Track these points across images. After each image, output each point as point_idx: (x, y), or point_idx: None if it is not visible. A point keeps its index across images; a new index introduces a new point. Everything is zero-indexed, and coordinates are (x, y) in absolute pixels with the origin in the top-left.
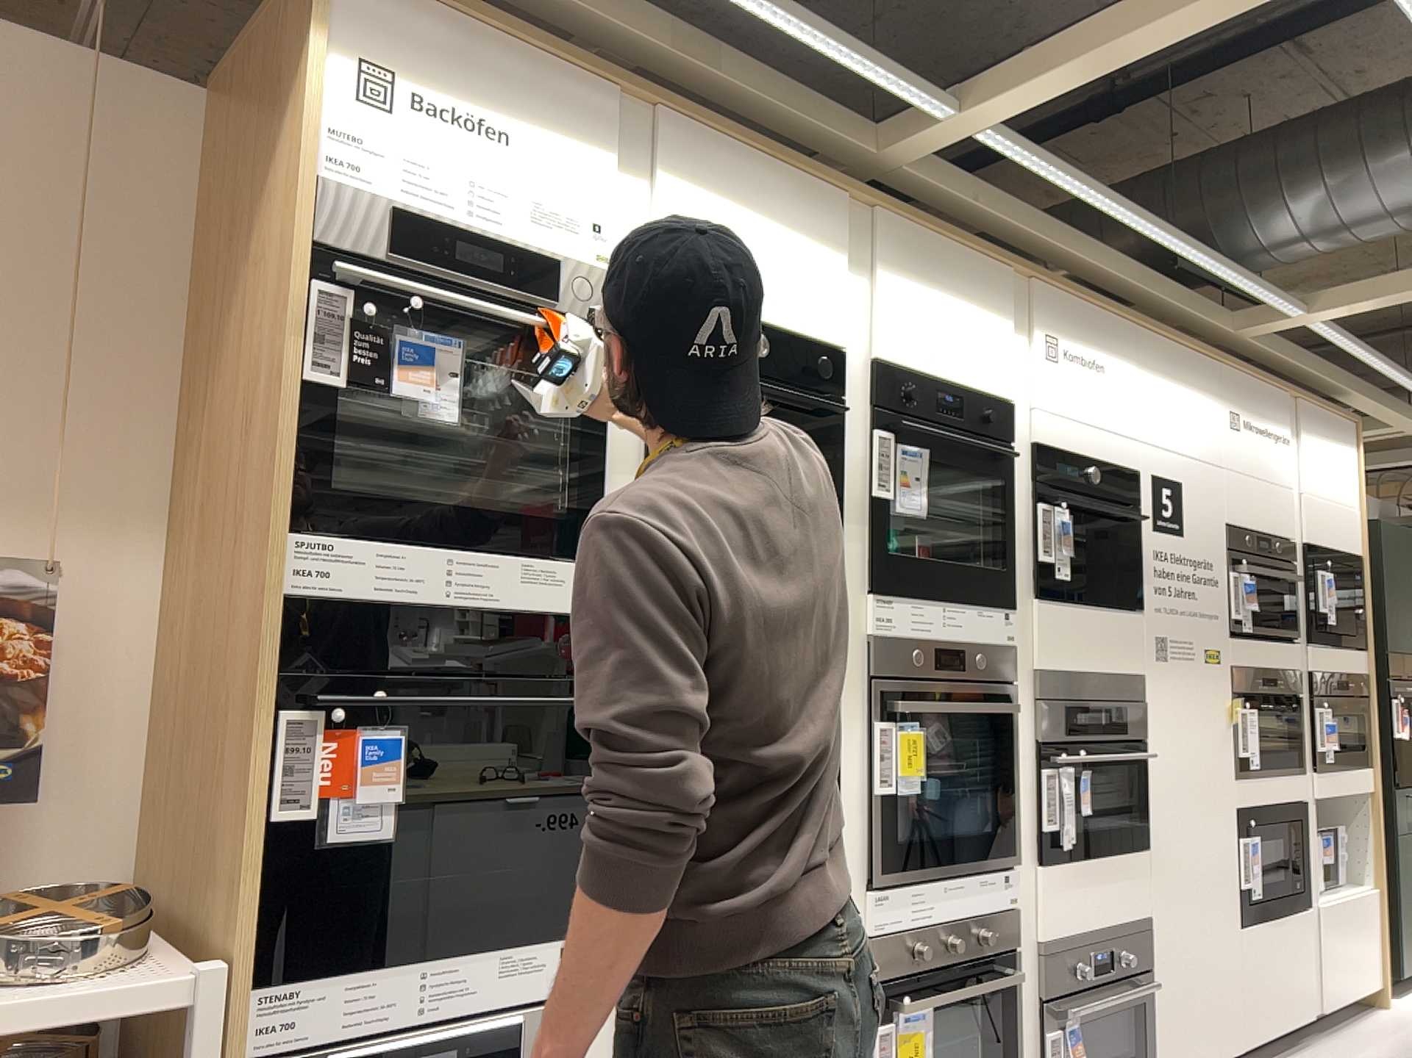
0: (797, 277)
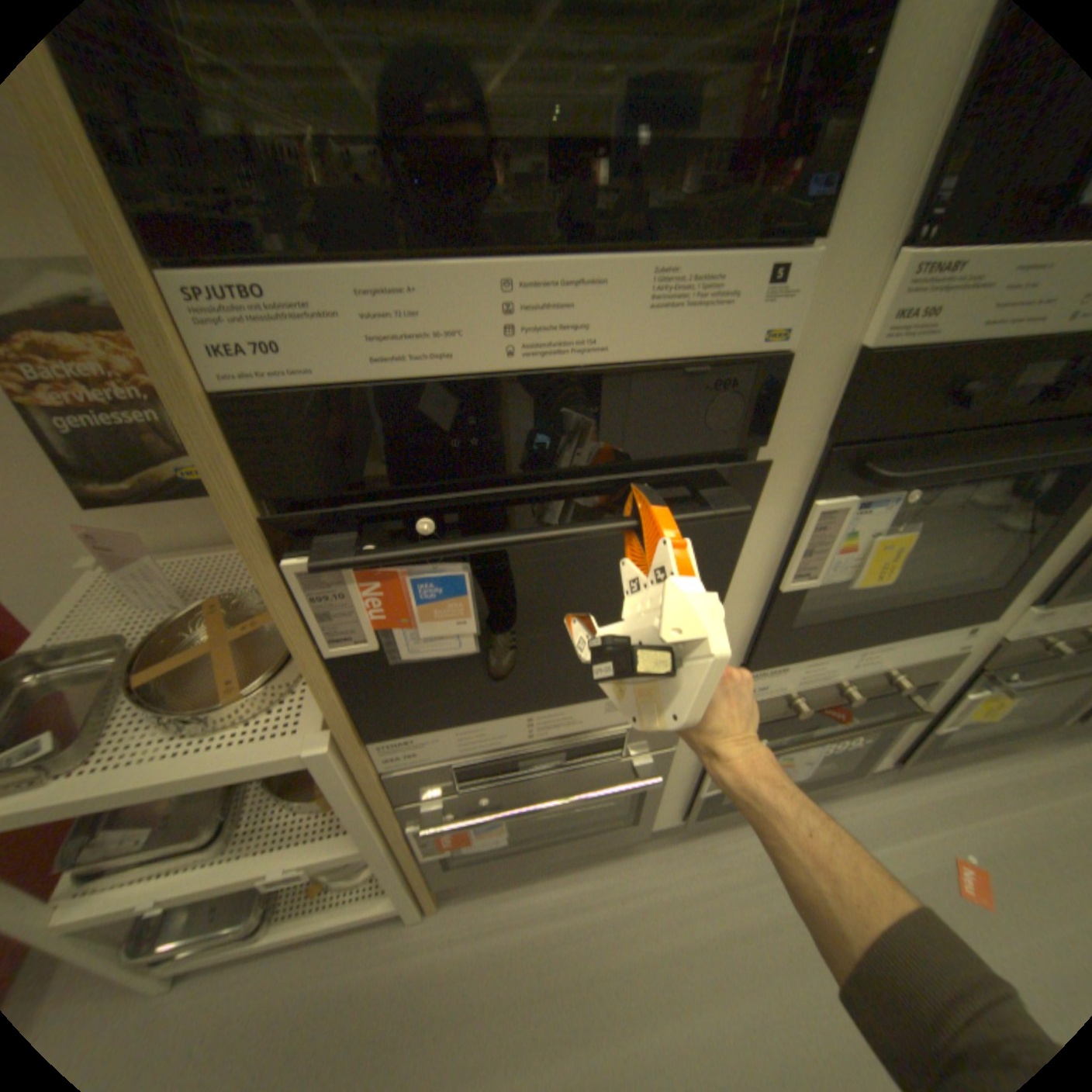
0: None
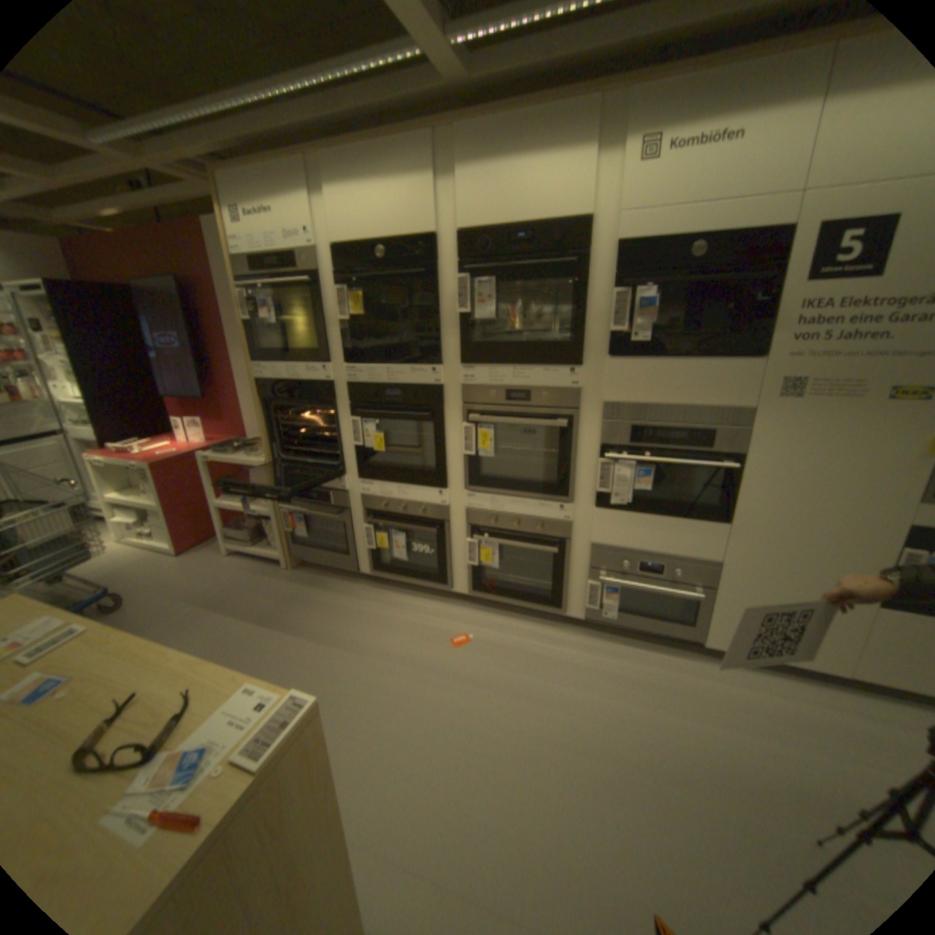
0: (399, 198)
